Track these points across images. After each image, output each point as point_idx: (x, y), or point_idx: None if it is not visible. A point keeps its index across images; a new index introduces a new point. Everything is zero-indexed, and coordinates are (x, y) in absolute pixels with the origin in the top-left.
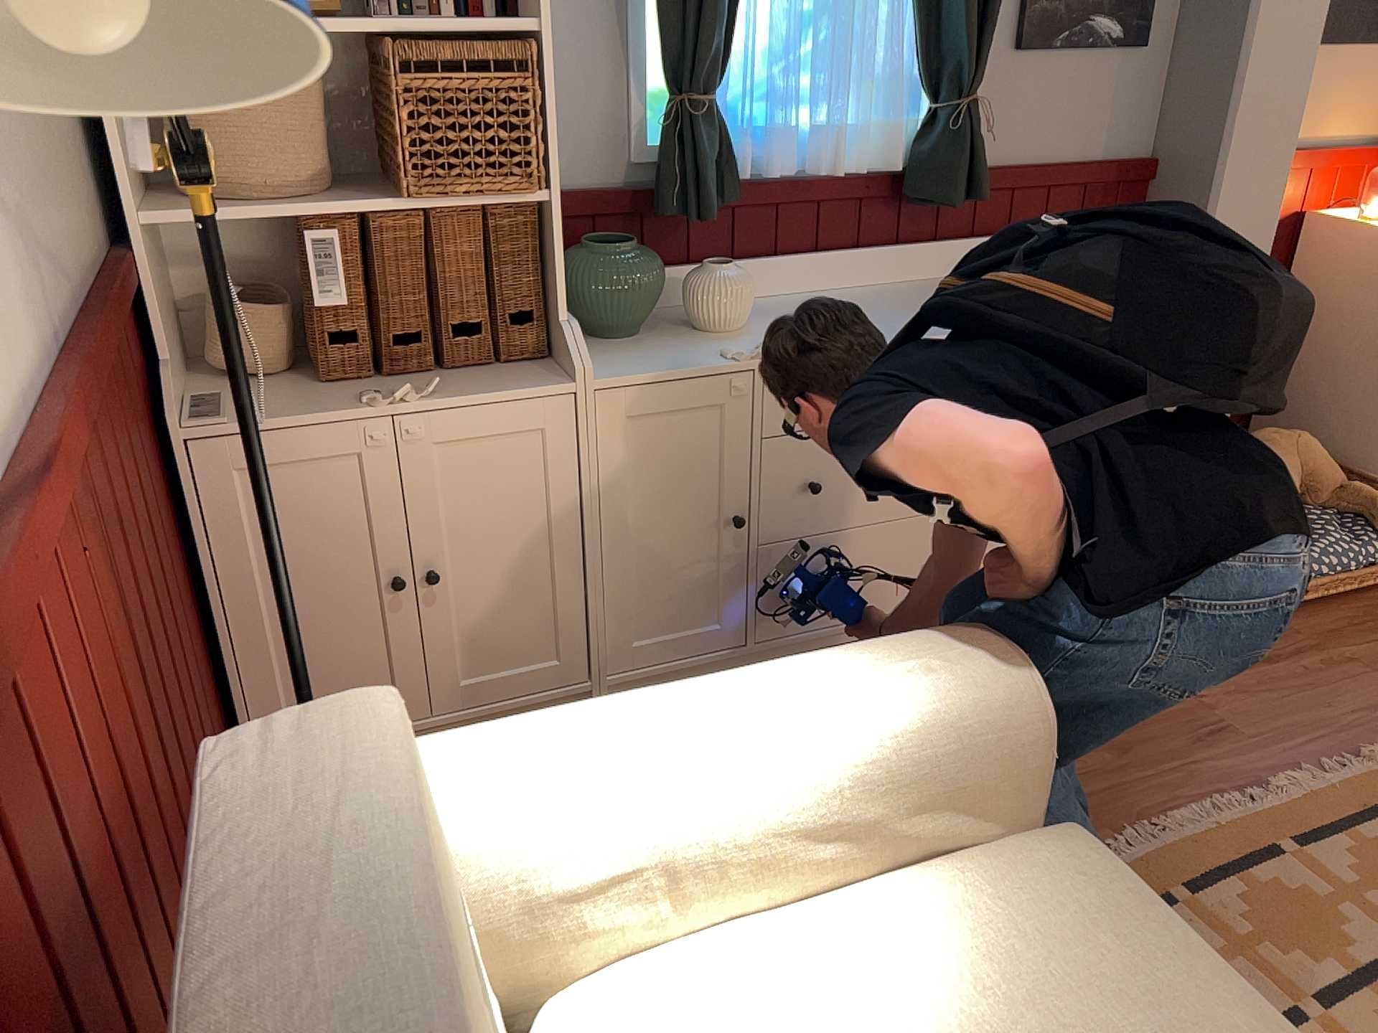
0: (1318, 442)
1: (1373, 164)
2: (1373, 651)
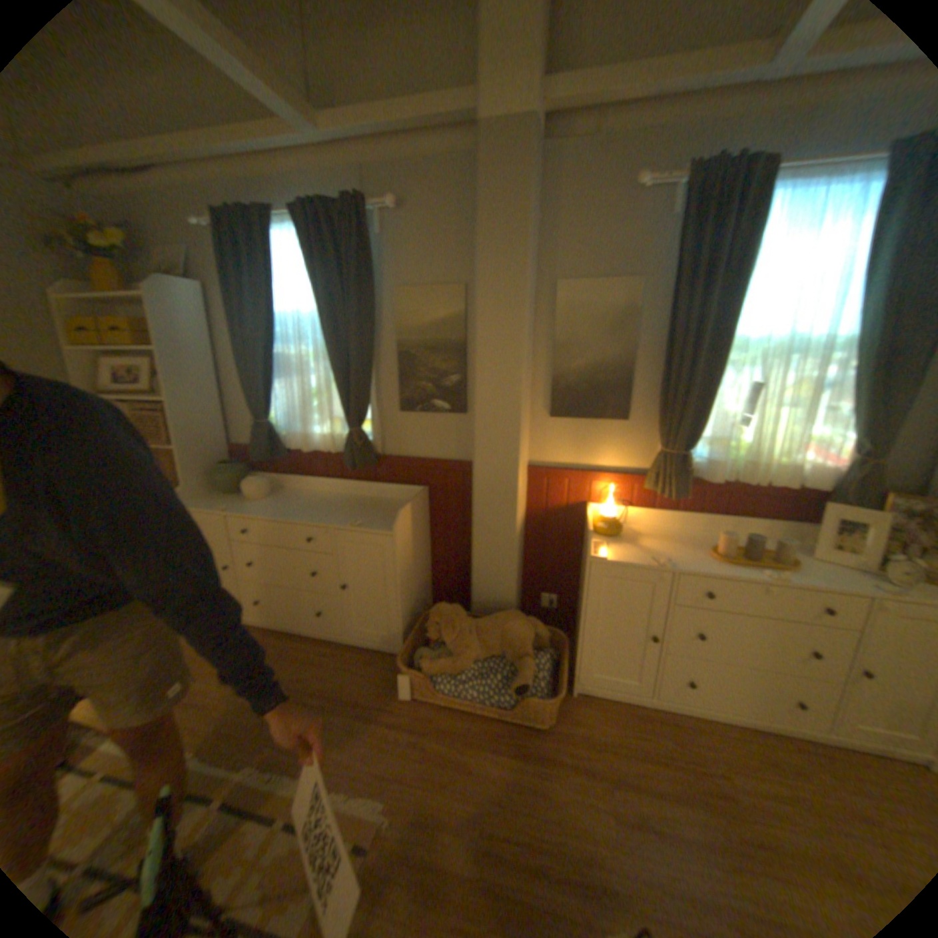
0: (524, 628)
1: (622, 484)
2: (442, 753)
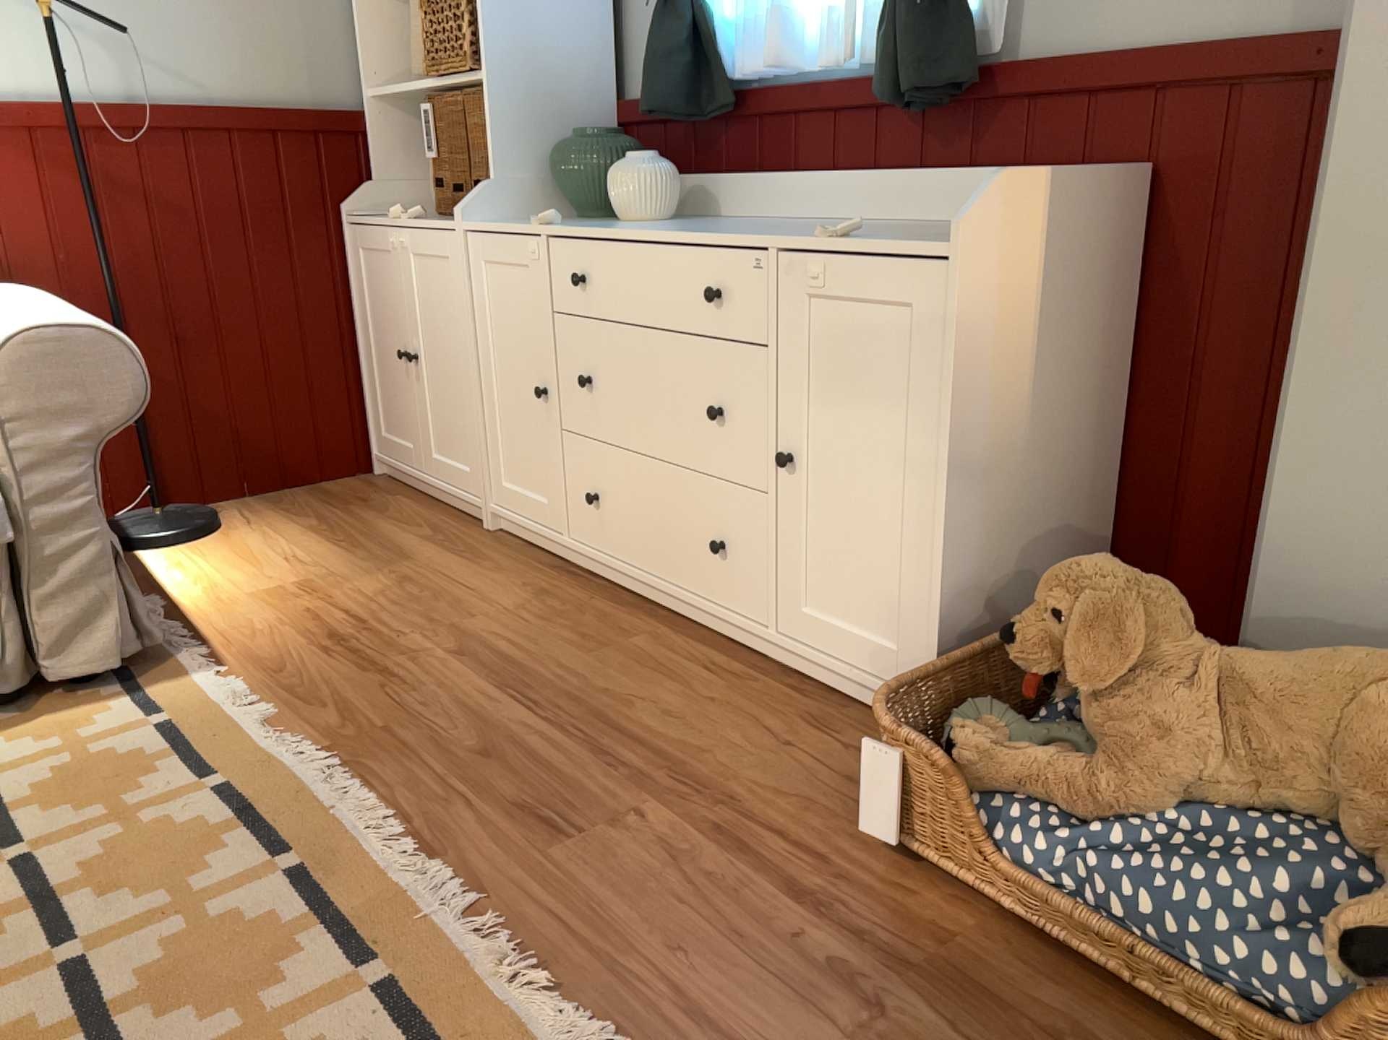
0: None
1: None
2: None
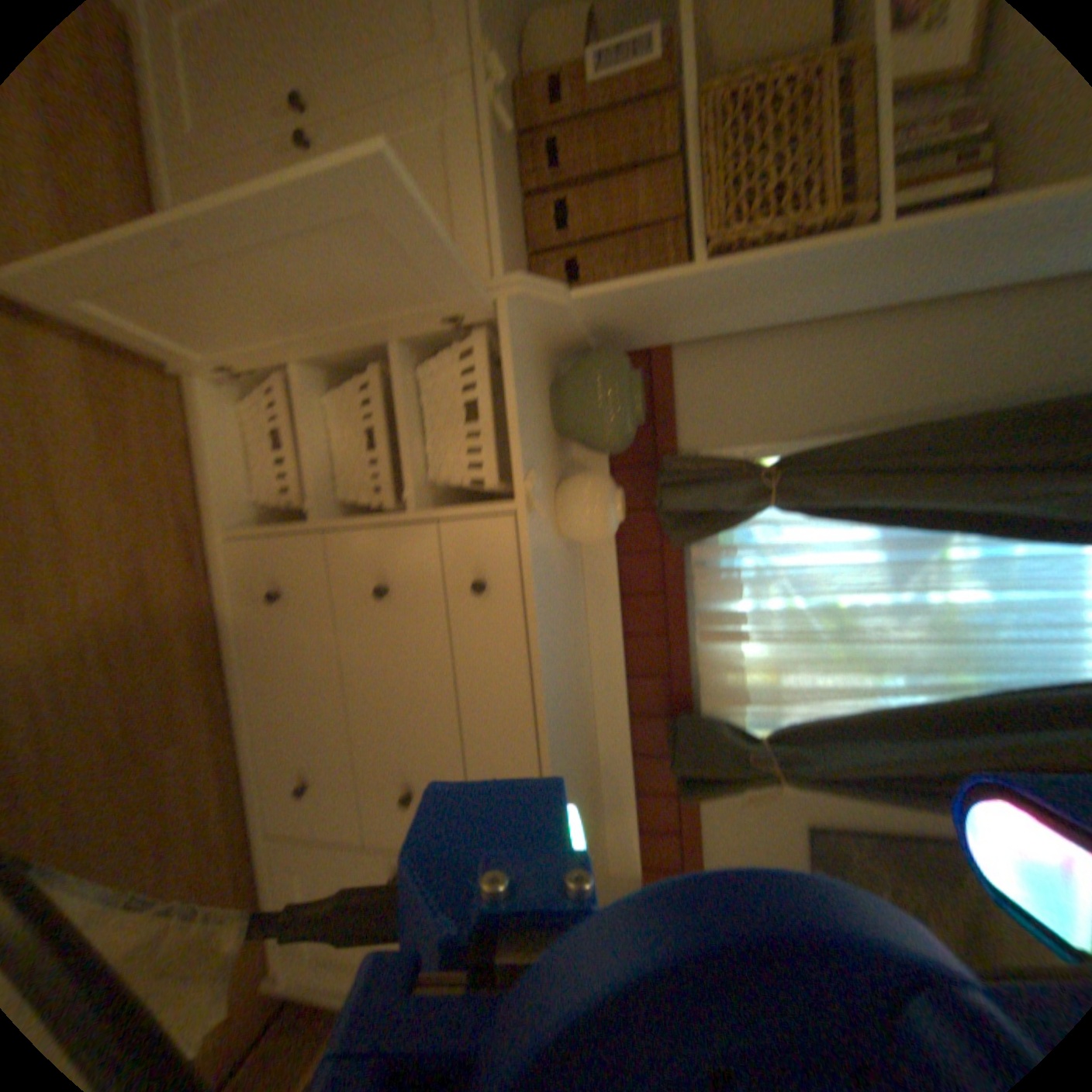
0: None
1: None
2: None
